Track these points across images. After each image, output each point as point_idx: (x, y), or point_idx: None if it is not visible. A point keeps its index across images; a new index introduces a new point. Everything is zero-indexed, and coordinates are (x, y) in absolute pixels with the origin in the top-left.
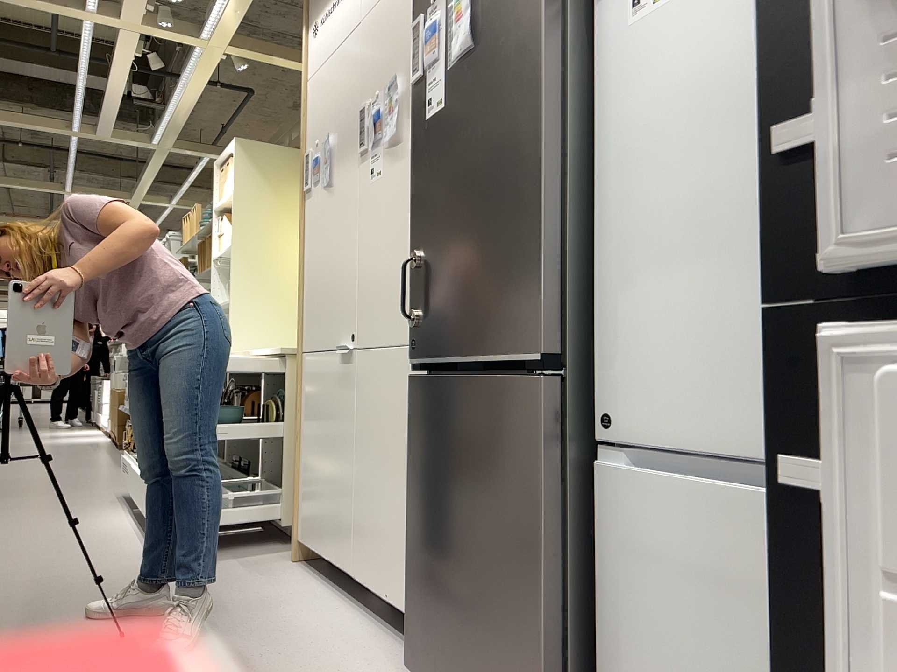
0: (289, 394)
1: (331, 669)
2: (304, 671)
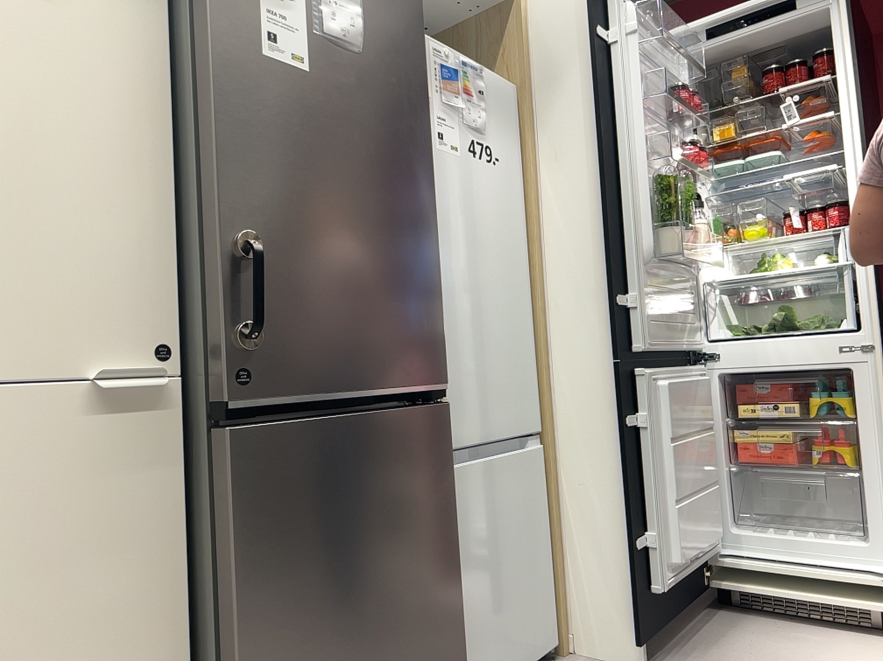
0: None
1: None
2: None
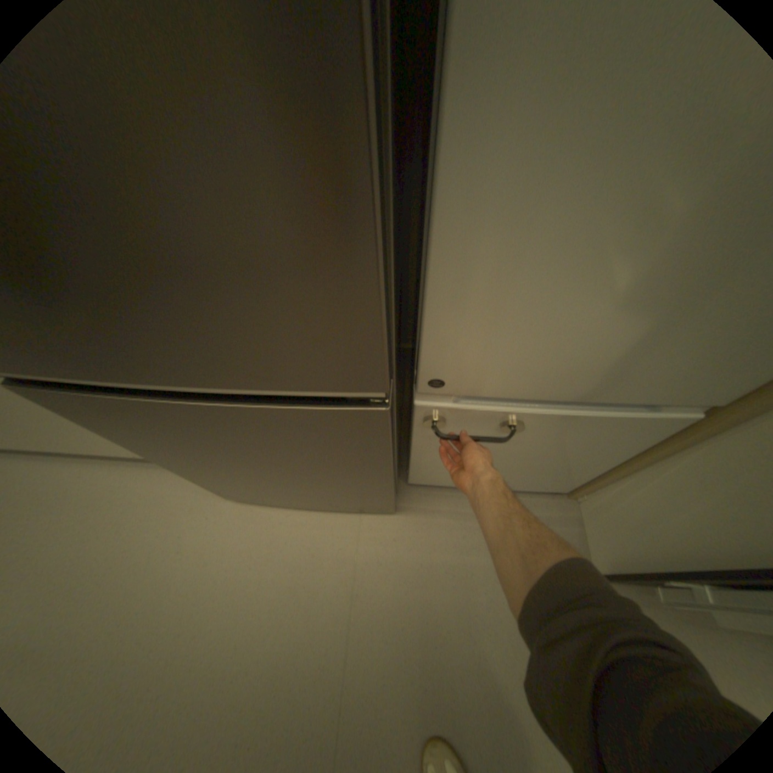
0: None
1: (164, 538)
2: (149, 560)
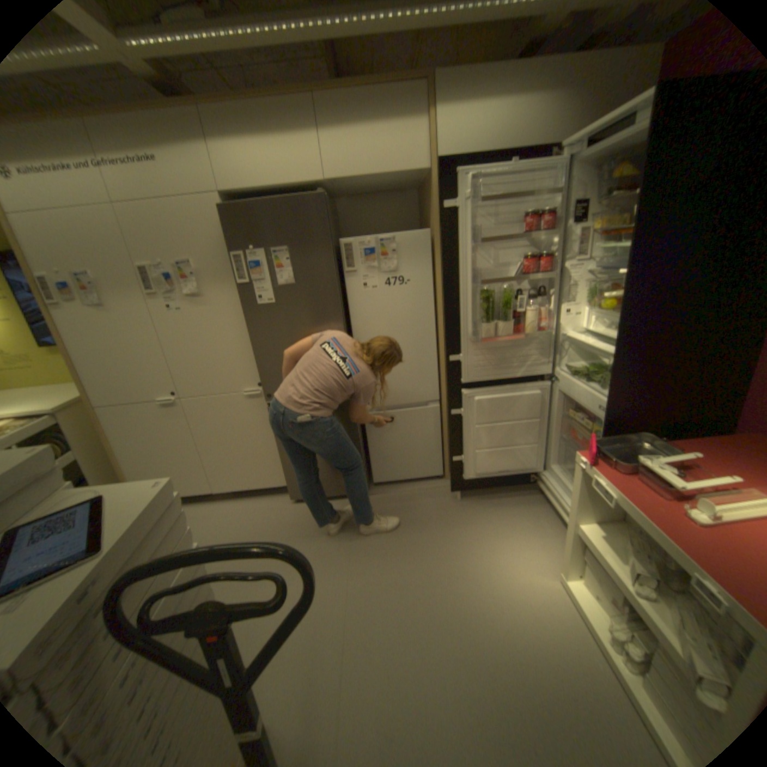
0: (69, 433)
1: (261, 520)
2: (255, 527)
